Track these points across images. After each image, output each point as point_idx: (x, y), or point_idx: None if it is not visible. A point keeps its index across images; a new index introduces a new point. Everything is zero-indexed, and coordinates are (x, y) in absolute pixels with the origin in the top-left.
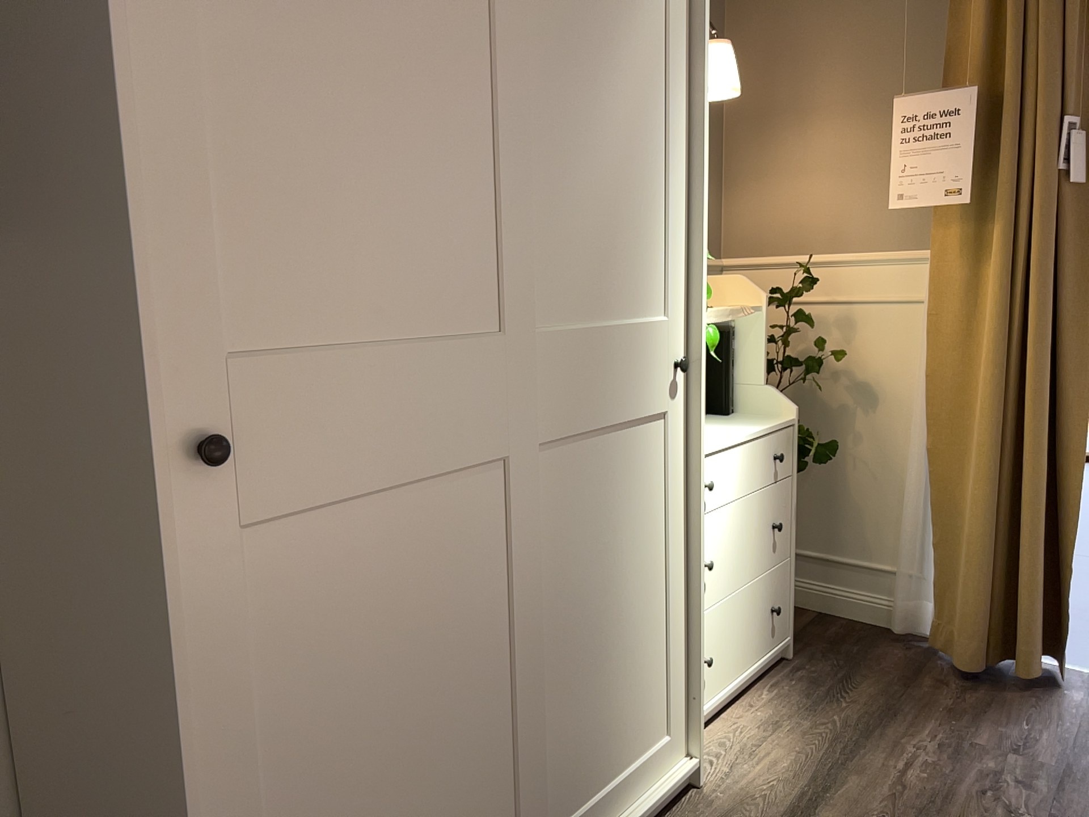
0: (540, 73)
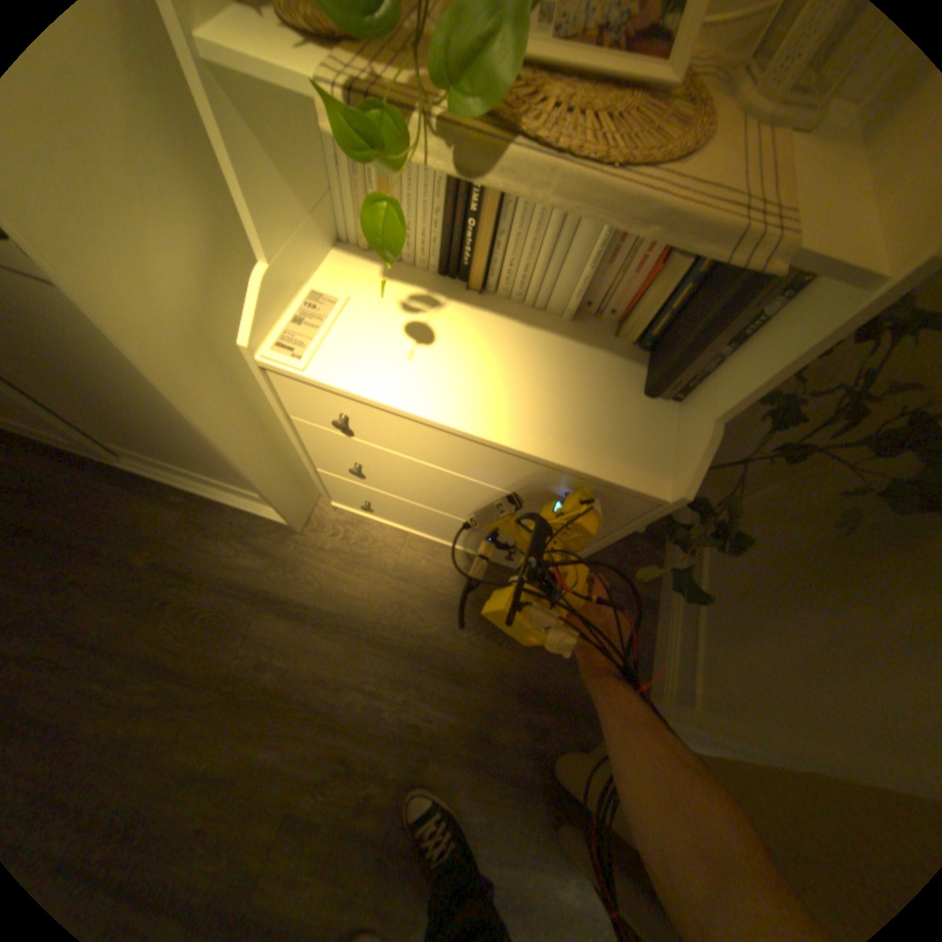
0: None
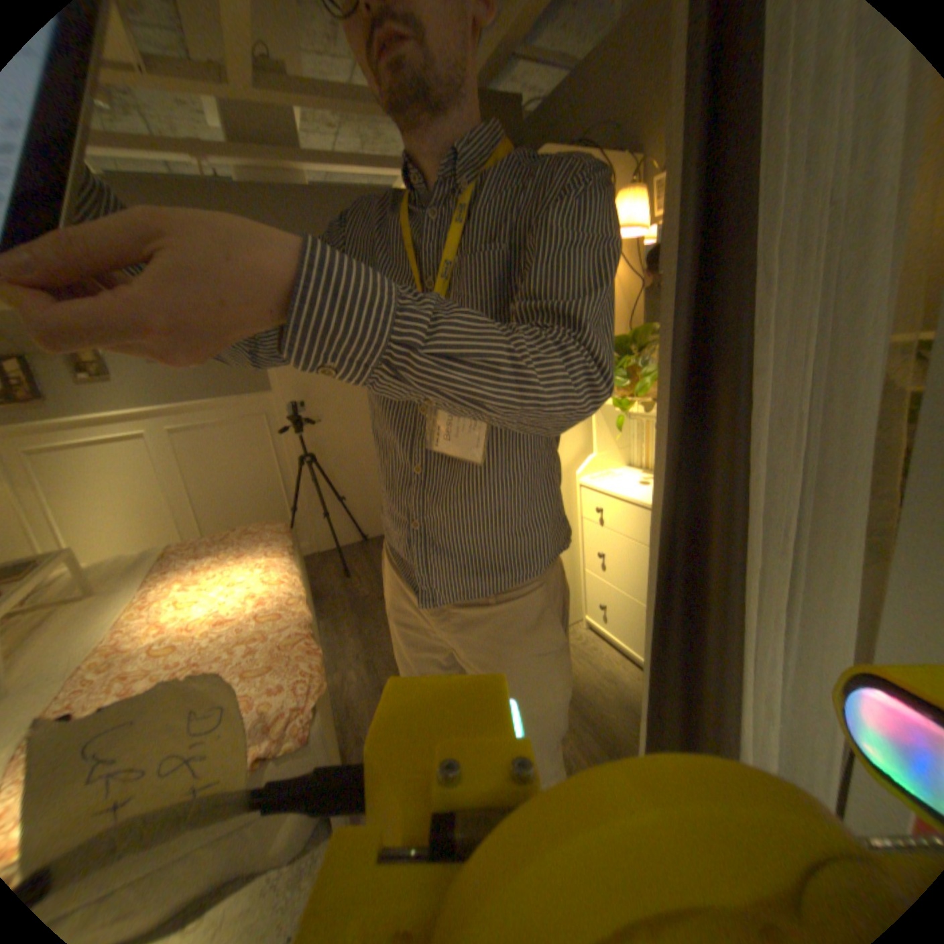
0: None
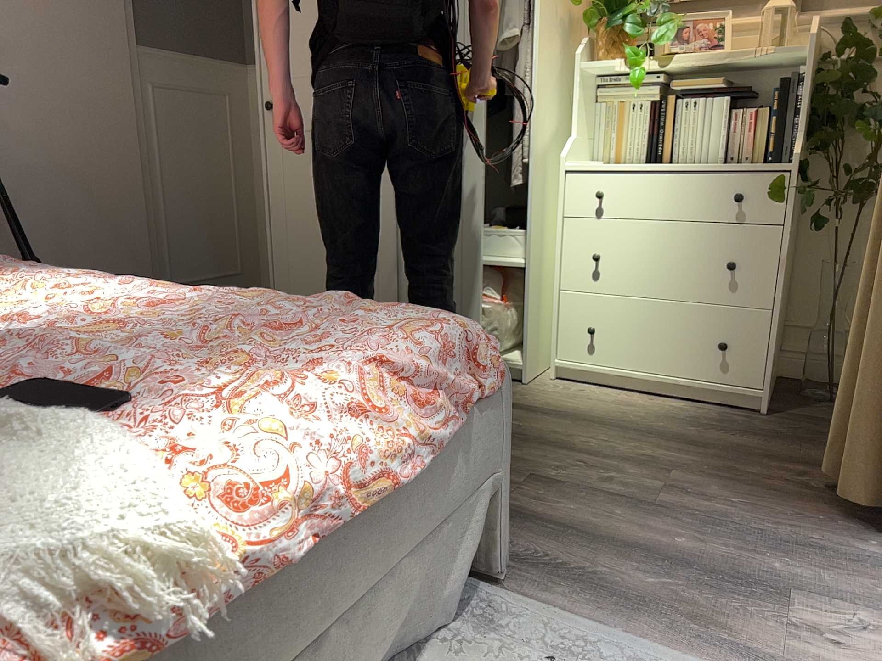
0: None
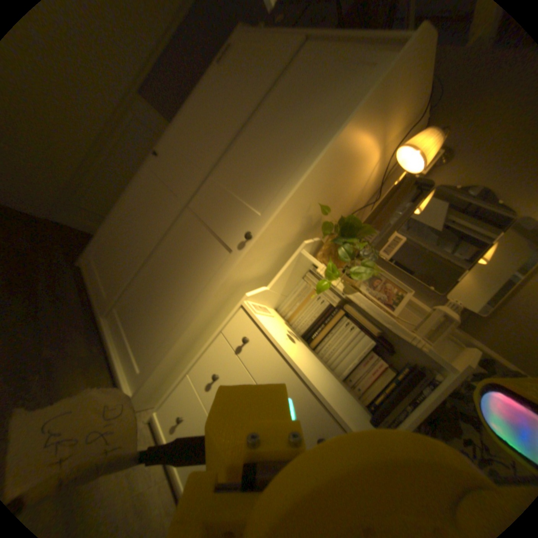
0: (263, 111)
